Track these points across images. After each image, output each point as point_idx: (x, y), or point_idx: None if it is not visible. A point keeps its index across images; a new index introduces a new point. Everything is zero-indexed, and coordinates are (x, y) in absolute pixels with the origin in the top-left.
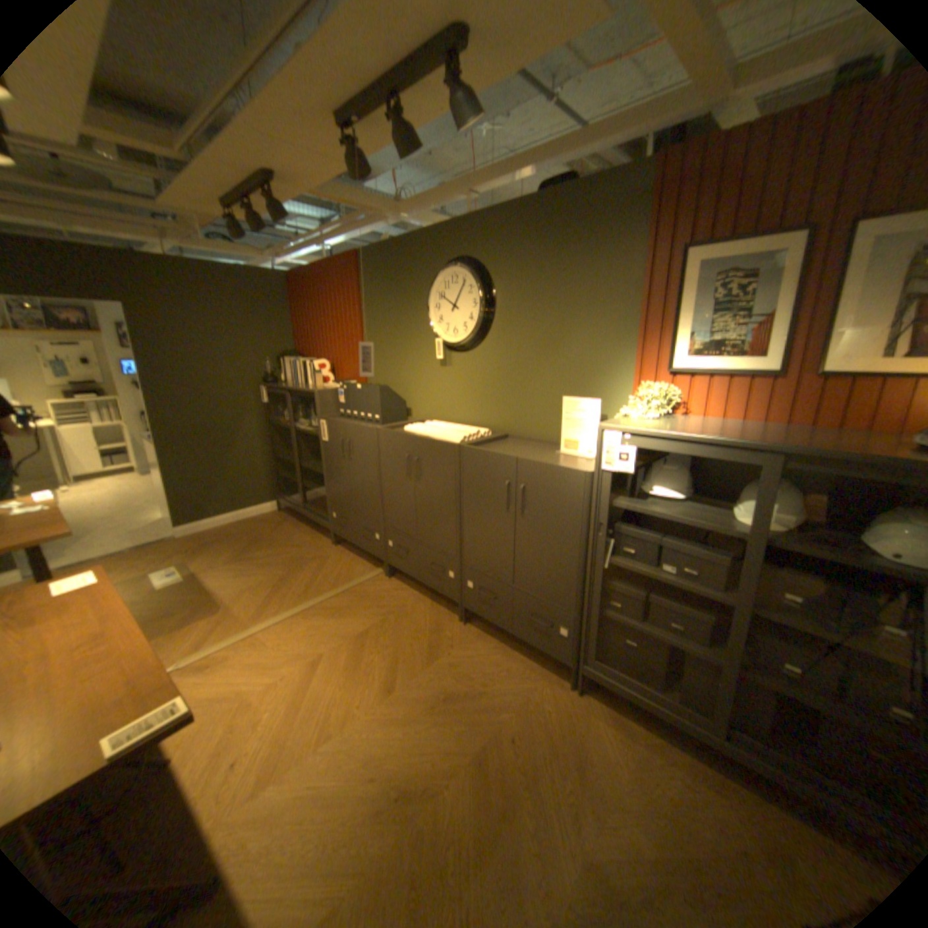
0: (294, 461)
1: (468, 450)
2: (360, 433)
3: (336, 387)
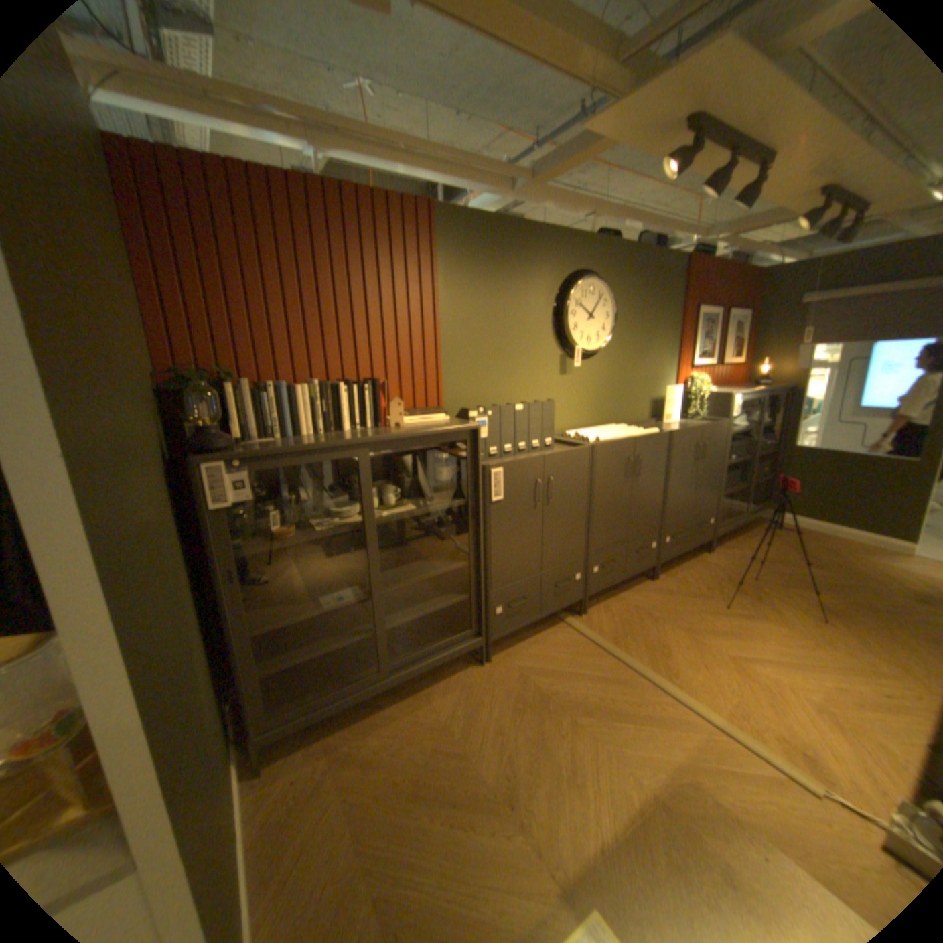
0: (347, 601)
1: (678, 433)
2: (569, 461)
3: (447, 420)
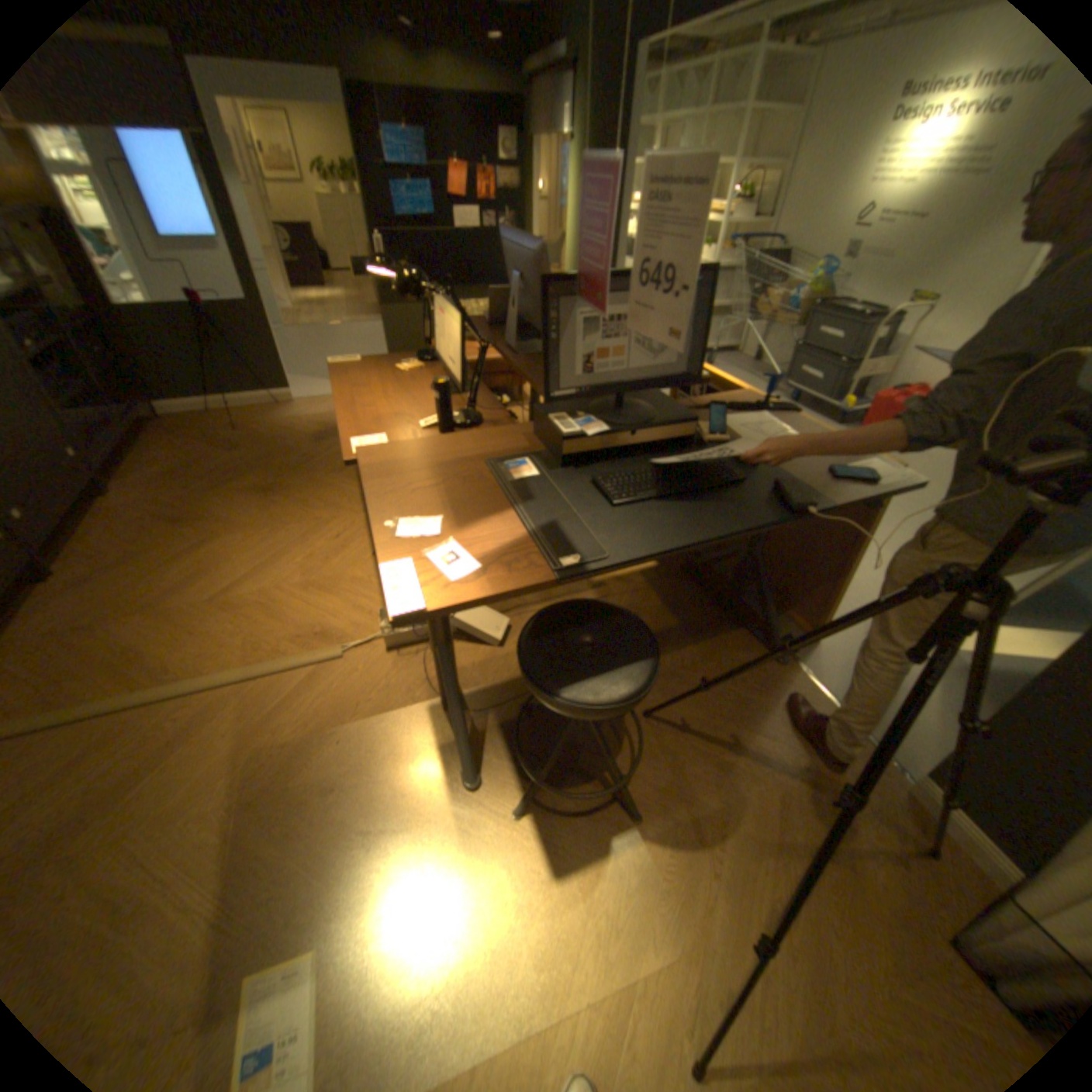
0: None
1: None
2: None
3: None
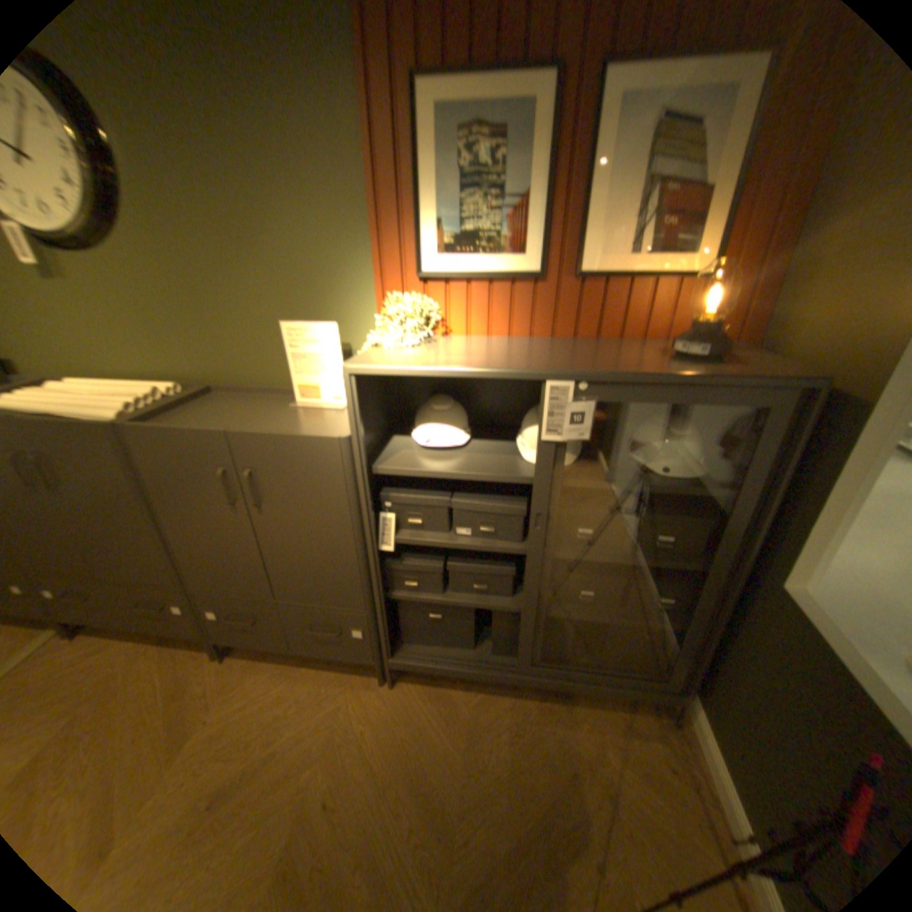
0: None
1: (131, 431)
2: None
3: None
